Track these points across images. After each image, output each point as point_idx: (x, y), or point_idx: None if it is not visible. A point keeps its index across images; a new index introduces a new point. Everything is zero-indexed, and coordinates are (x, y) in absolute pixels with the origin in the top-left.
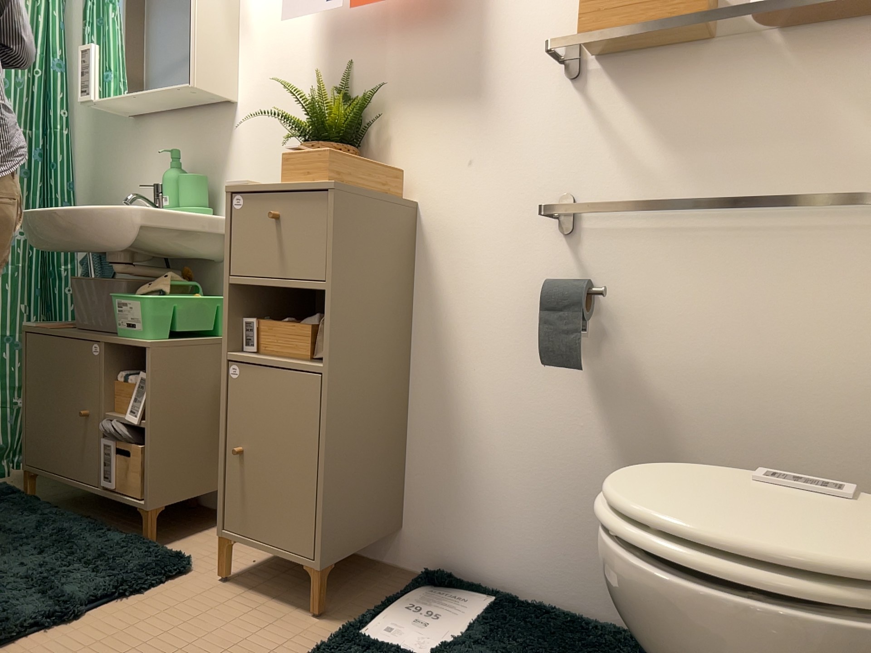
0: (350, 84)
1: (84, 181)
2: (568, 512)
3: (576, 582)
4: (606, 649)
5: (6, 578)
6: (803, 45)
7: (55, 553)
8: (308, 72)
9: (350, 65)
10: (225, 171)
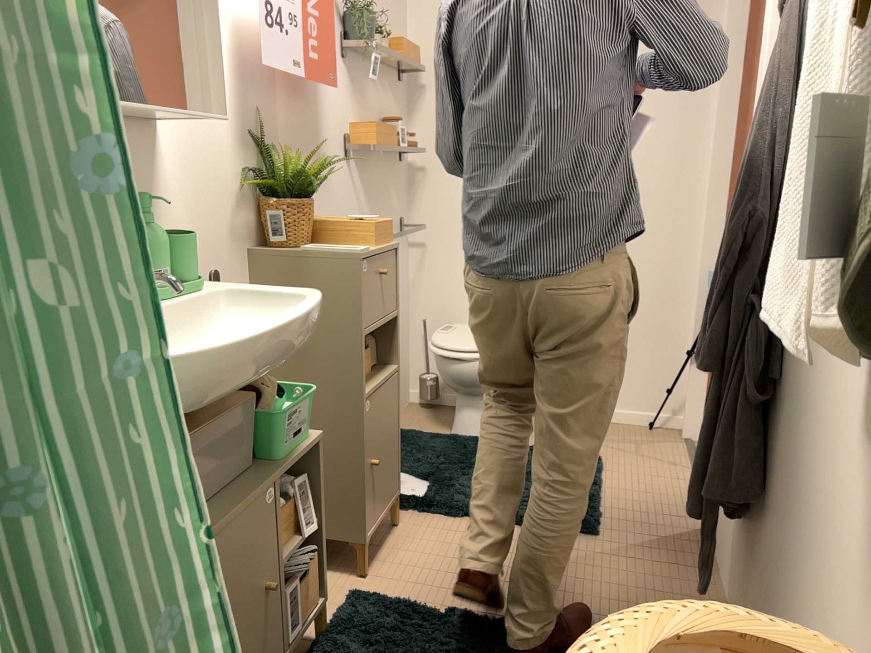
0: (263, 134)
1: None
2: None
3: None
4: (402, 441)
5: None
6: (387, 163)
7: None
8: (232, 111)
9: (262, 116)
10: (160, 218)
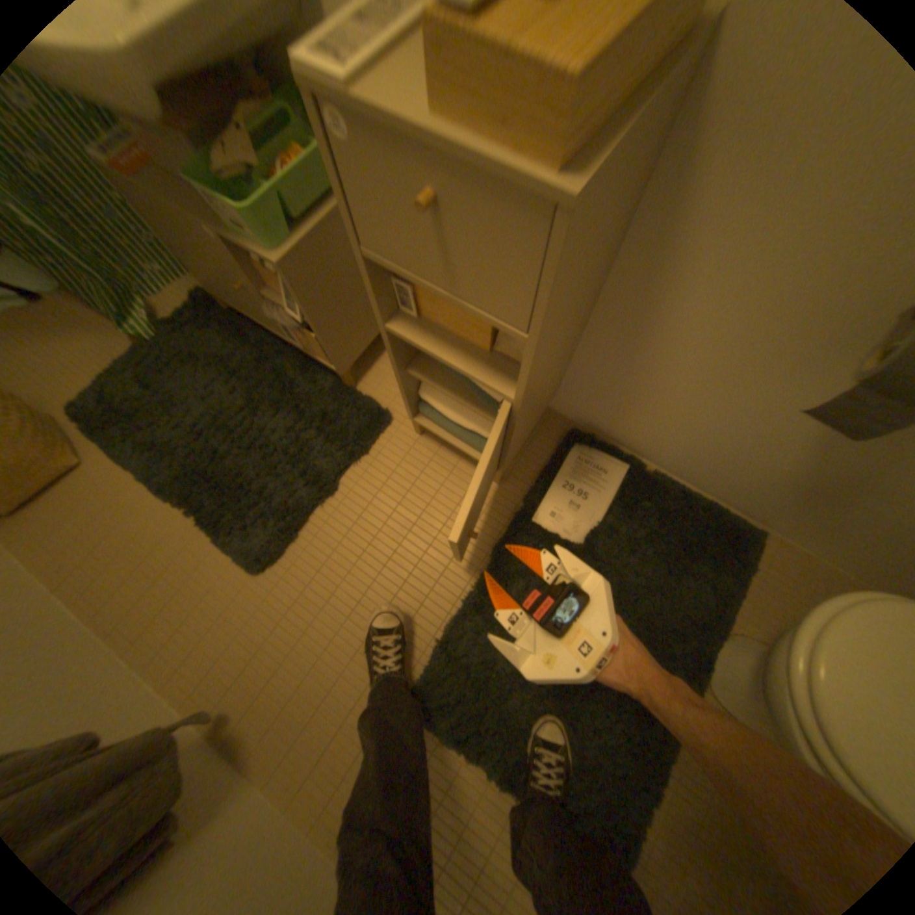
0: None
1: None
2: (726, 449)
3: (703, 474)
4: (711, 538)
5: (274, 455)
6: None
7: (291, 413)
8: None
9: None
10: None
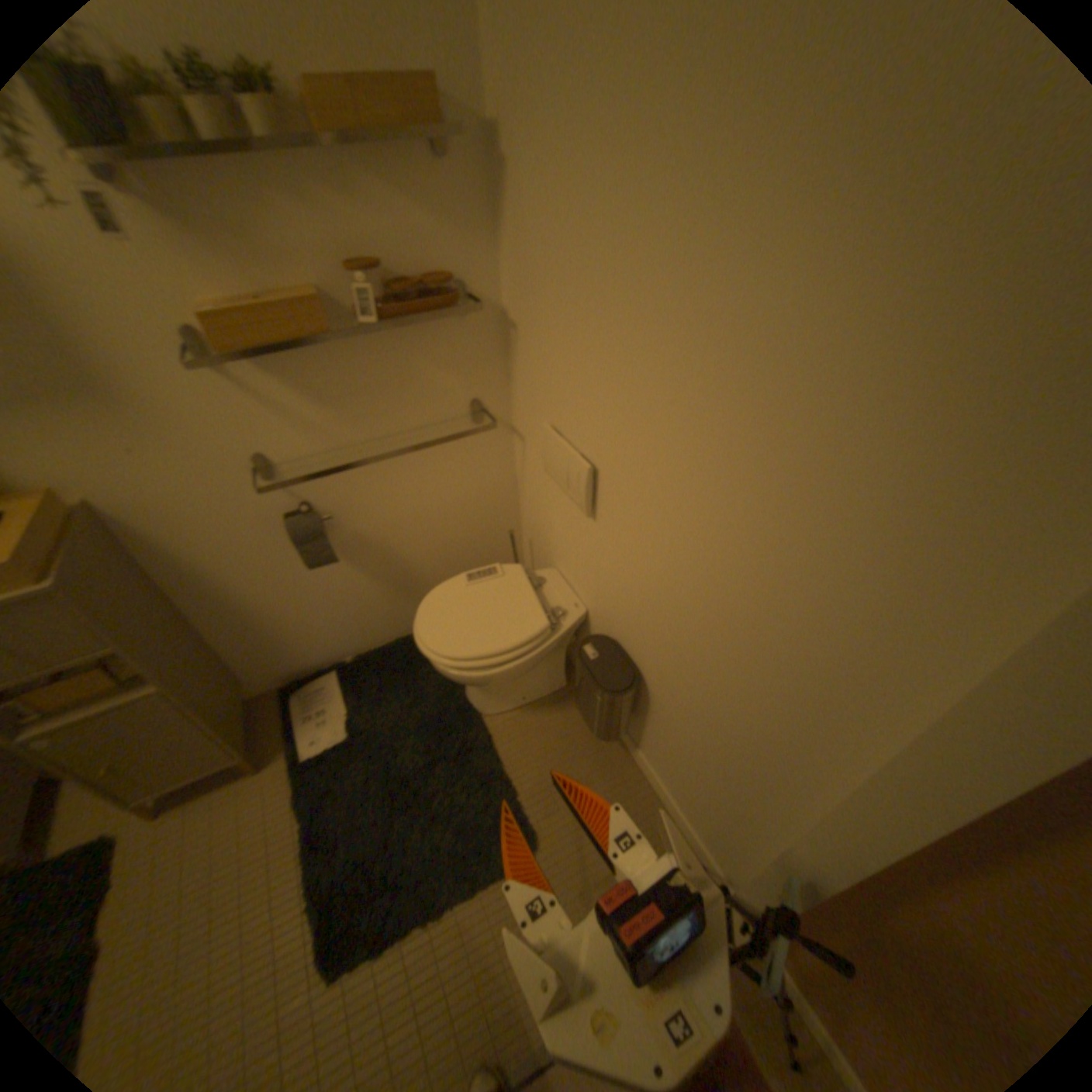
0: None
1: None
2: (349, 614)
3: (368, 636)
4: (408, 658)
5: None
6: (388, 325)
7: None
8: None
9: None
10: None
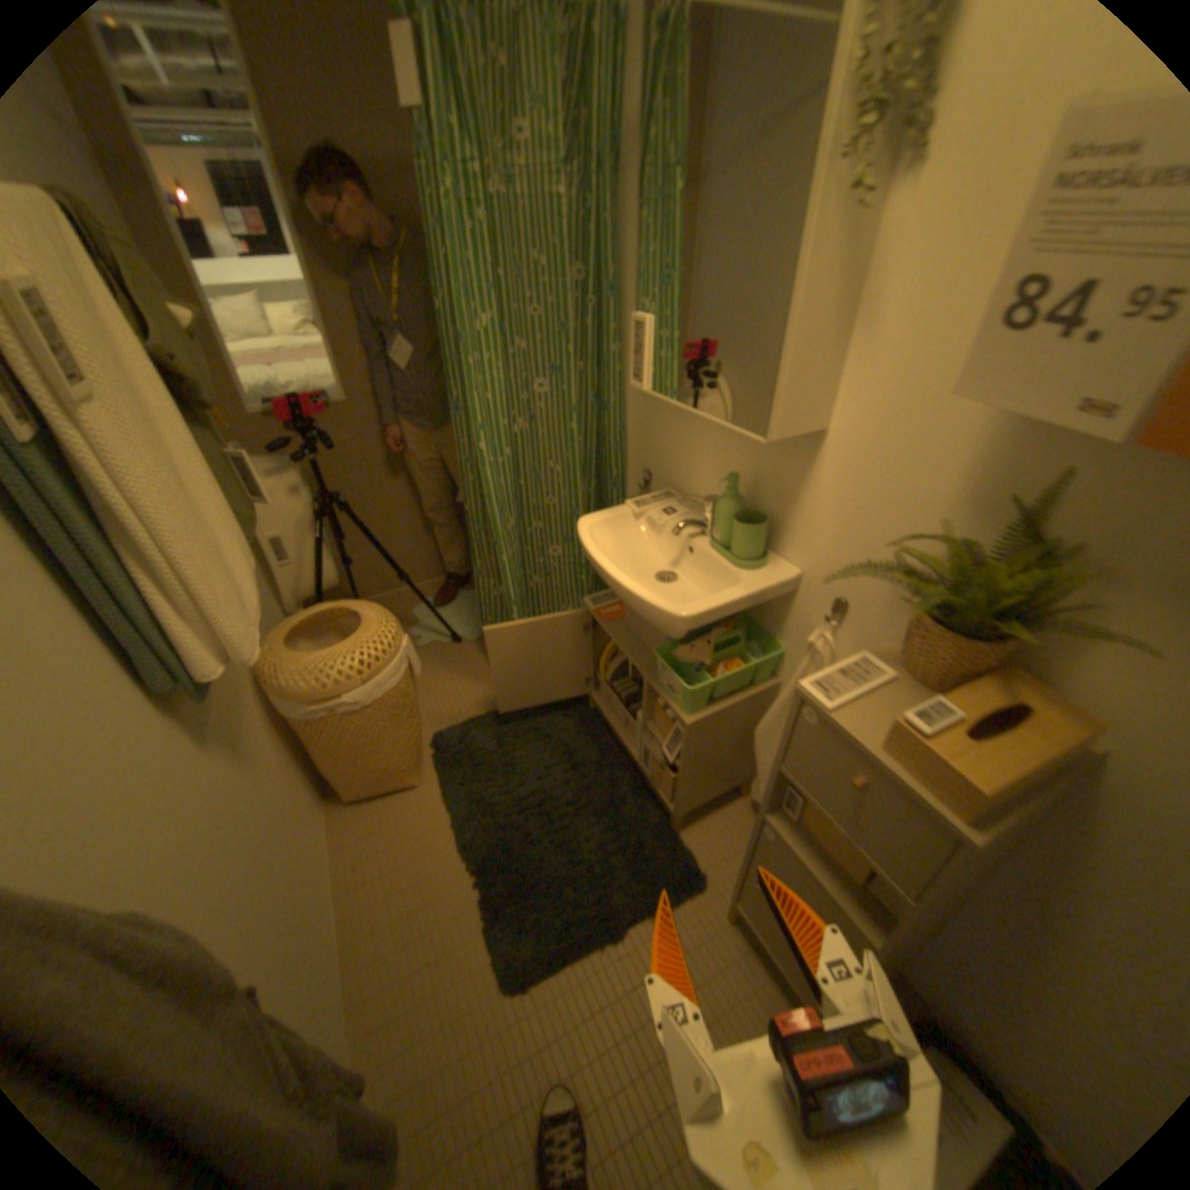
0: (1055, 503)
1: (634, 423)
2: None
3: None
4: None
5: (578, 865)
6: None
7: (610, 830)
8: (970, 442)
9: (1072, 473)
10: (793, 507)
